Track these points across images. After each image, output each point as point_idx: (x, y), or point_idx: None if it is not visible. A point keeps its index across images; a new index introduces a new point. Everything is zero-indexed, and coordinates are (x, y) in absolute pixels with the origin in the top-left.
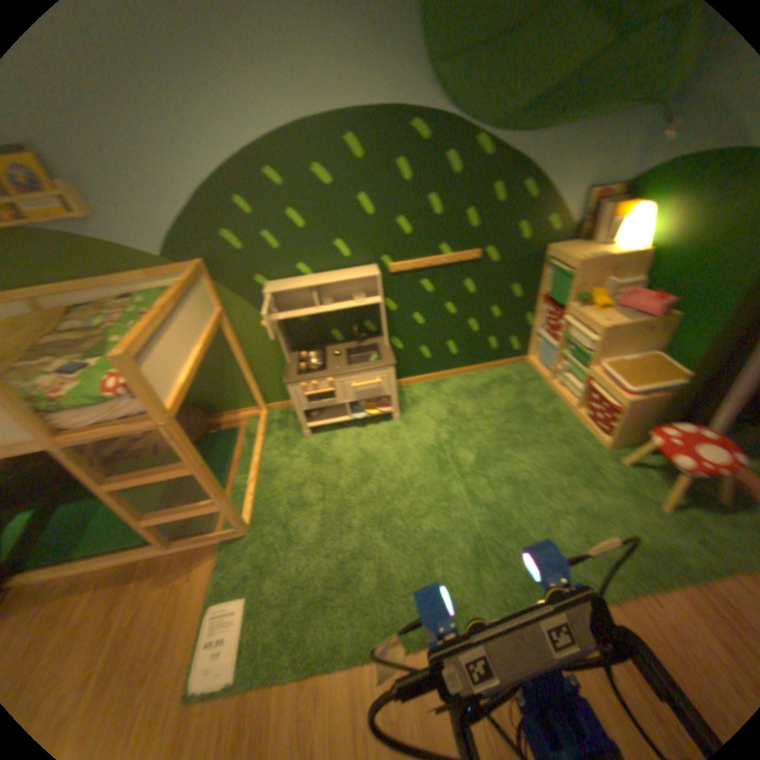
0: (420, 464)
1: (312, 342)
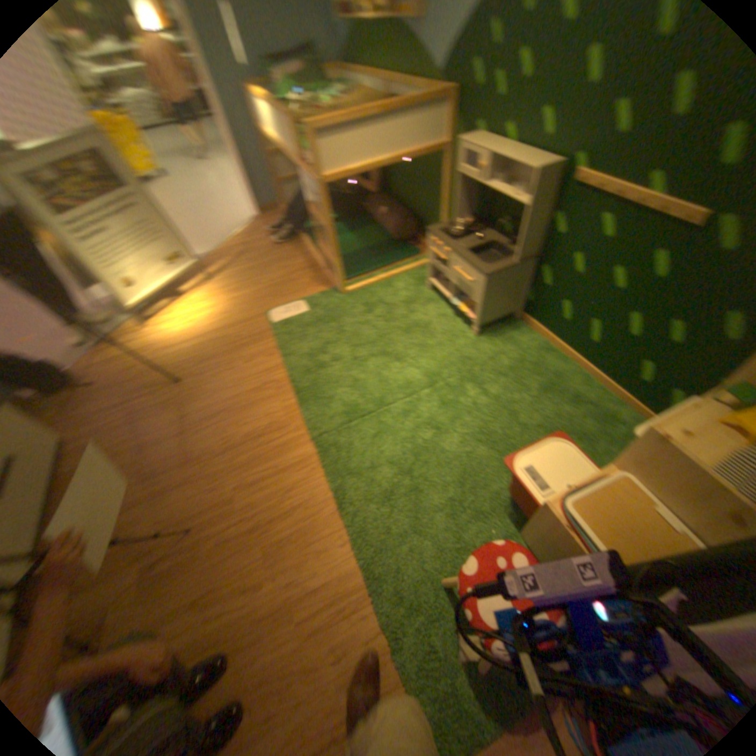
0: (427, 365)
1: (488, 220)
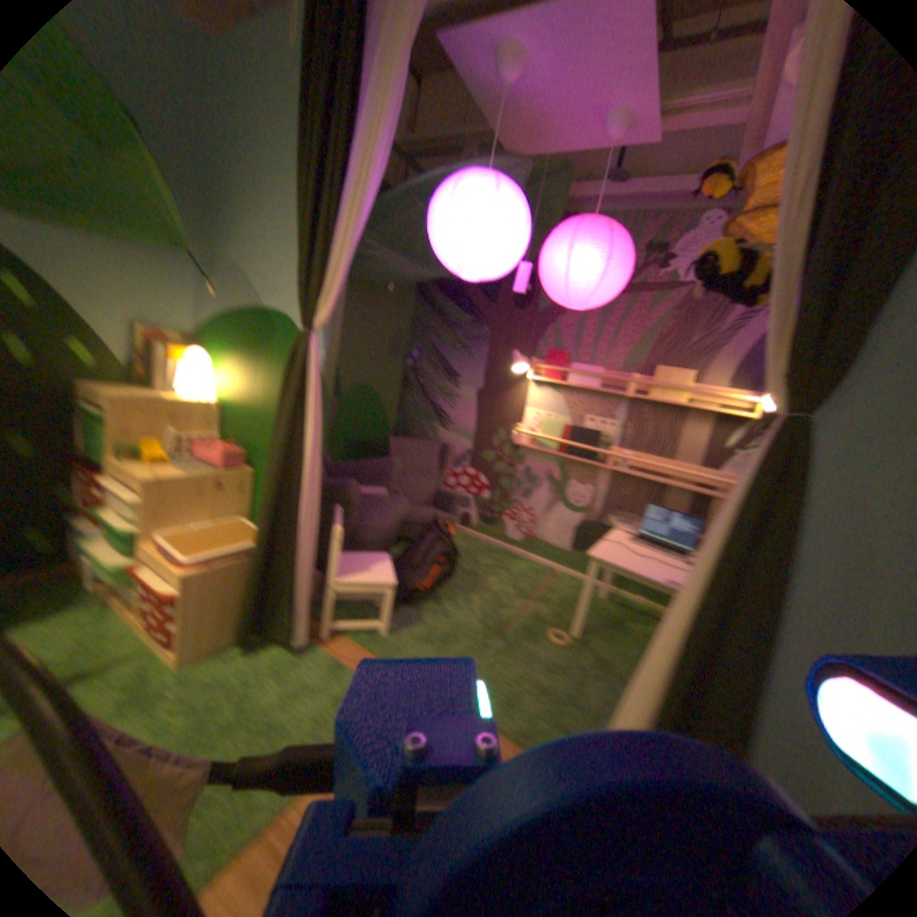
0: None
1: None
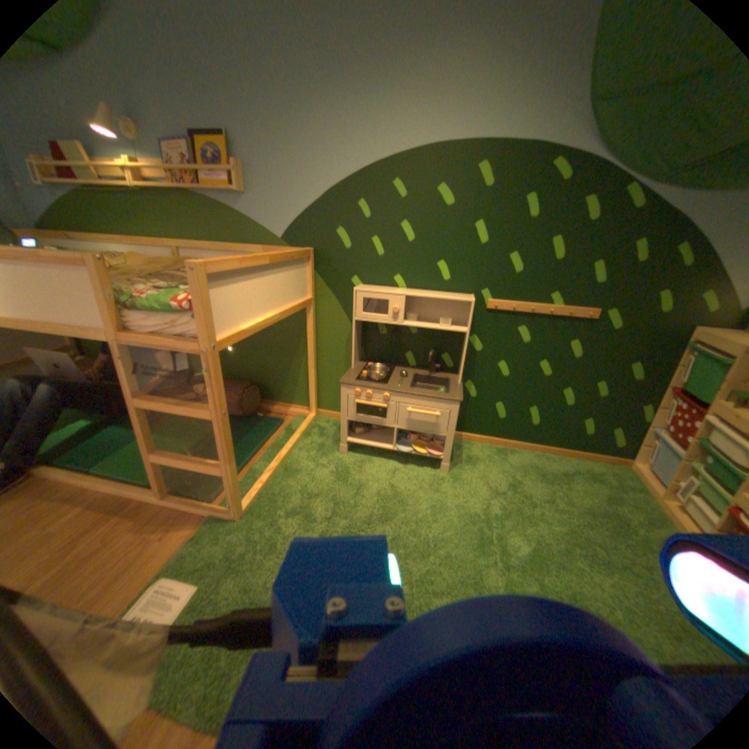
0: (456, 528)
1: (383, 357)
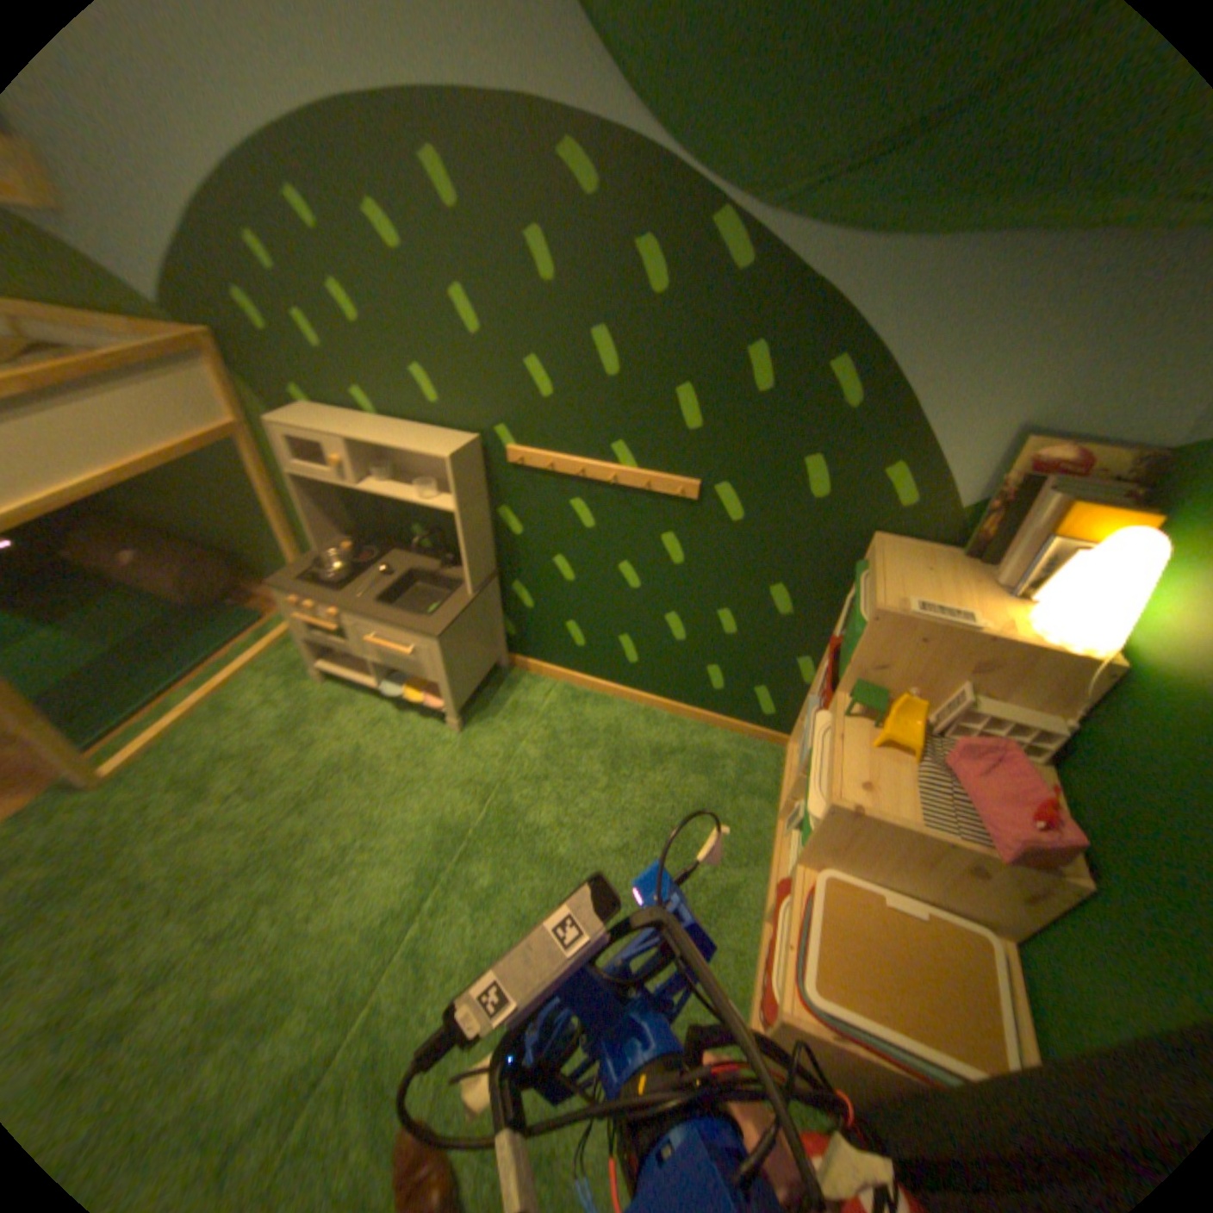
0: (405, 839)
1: (386, 533)
